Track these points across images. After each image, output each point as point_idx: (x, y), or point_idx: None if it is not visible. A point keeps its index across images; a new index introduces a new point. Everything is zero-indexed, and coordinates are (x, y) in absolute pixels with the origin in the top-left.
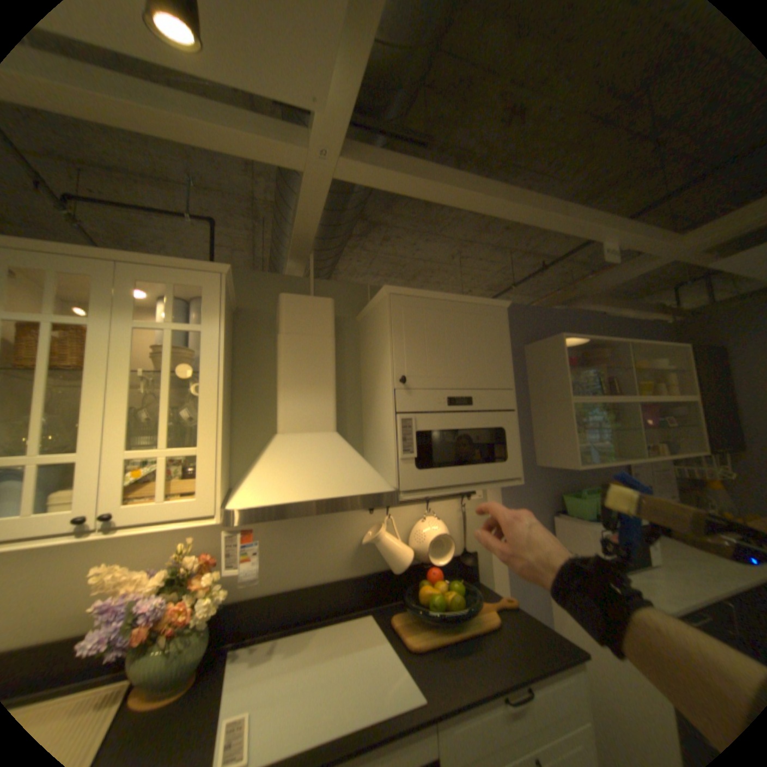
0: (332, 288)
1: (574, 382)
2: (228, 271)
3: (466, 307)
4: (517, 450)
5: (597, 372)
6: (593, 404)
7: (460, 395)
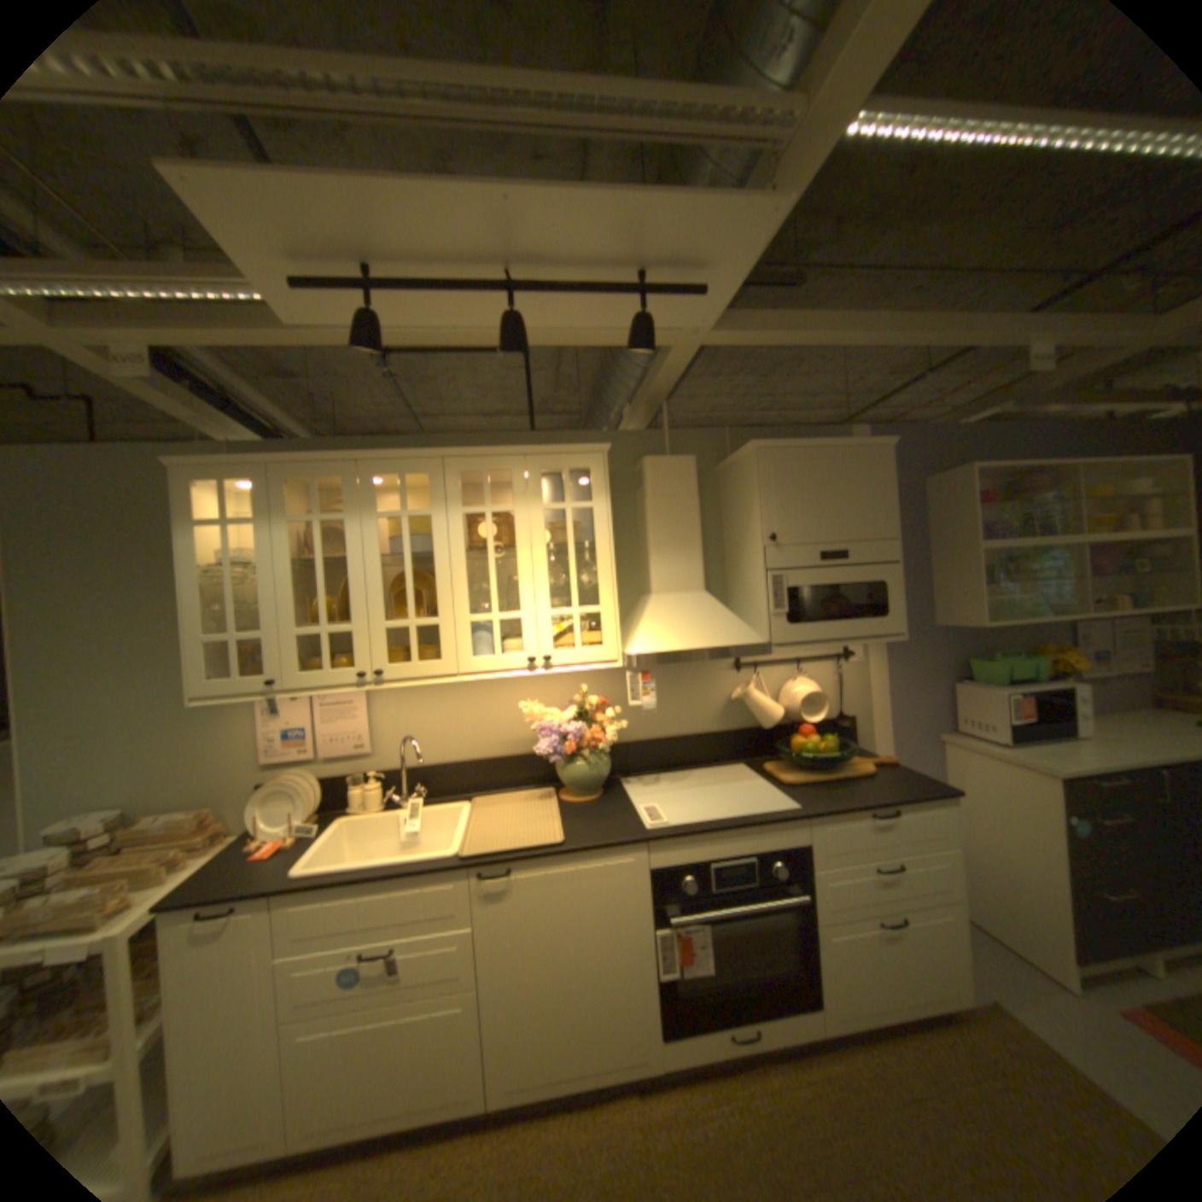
0: (688, 438)
1: (994, 522)
2: (608, 450)
3: (844, 452)
4: (901, 605)
5: (1035, 504)
6: (1021, 548)
7: (835, 549)
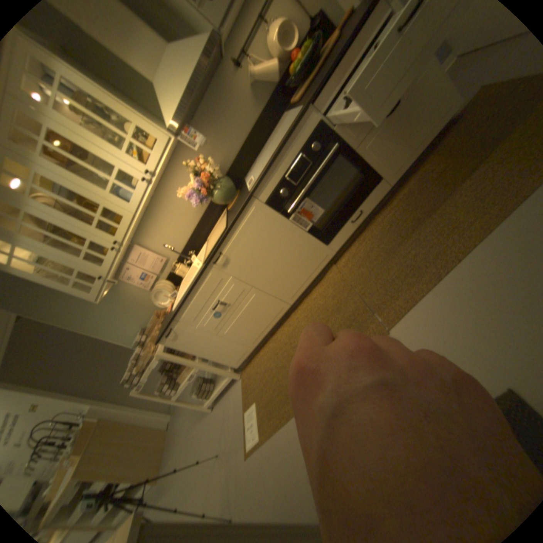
0: None
1: None
2: None
3: None
4: None
5: None
6: None
7: None
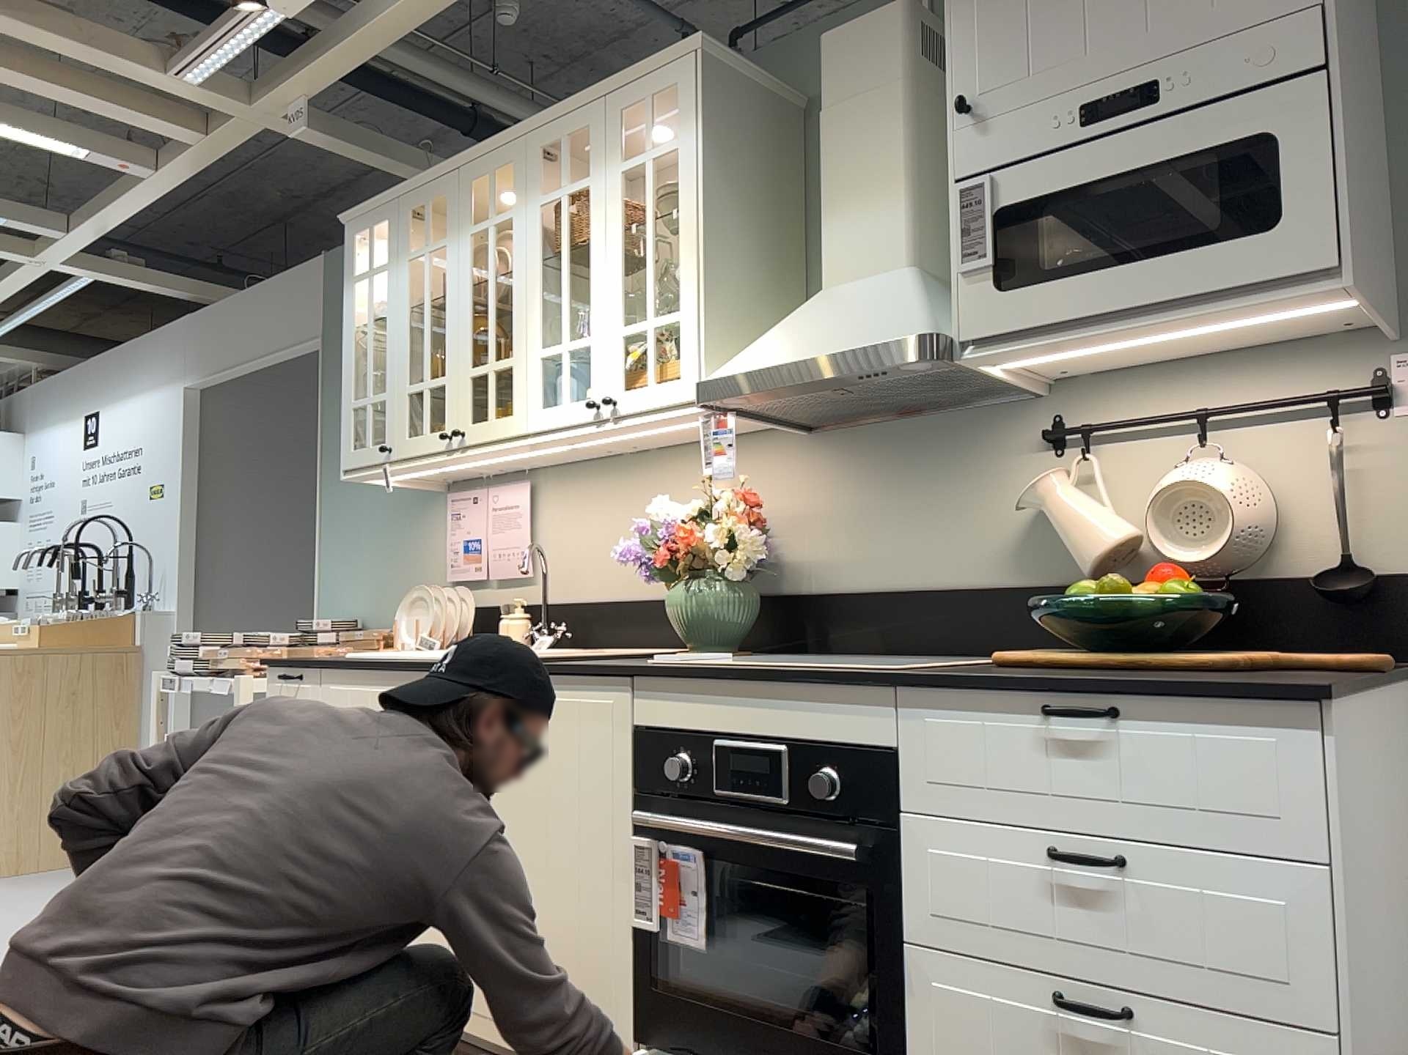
0: None
1: None
2: (700, 45)
3: None
4: (1321, 184)
5: None
6: None
7: (1117, 89)
